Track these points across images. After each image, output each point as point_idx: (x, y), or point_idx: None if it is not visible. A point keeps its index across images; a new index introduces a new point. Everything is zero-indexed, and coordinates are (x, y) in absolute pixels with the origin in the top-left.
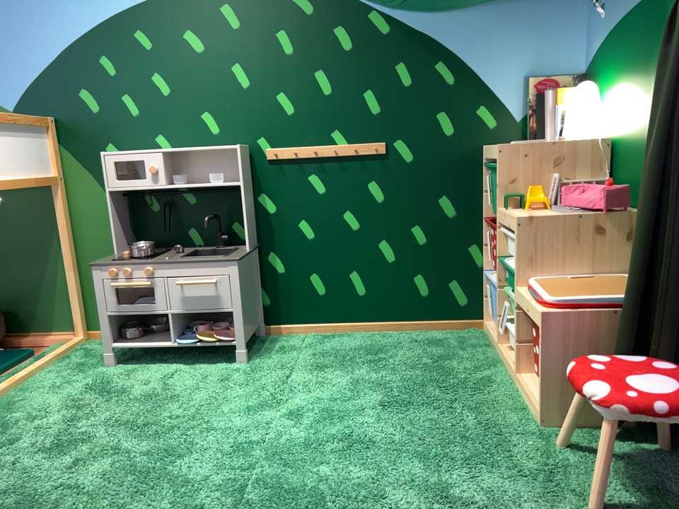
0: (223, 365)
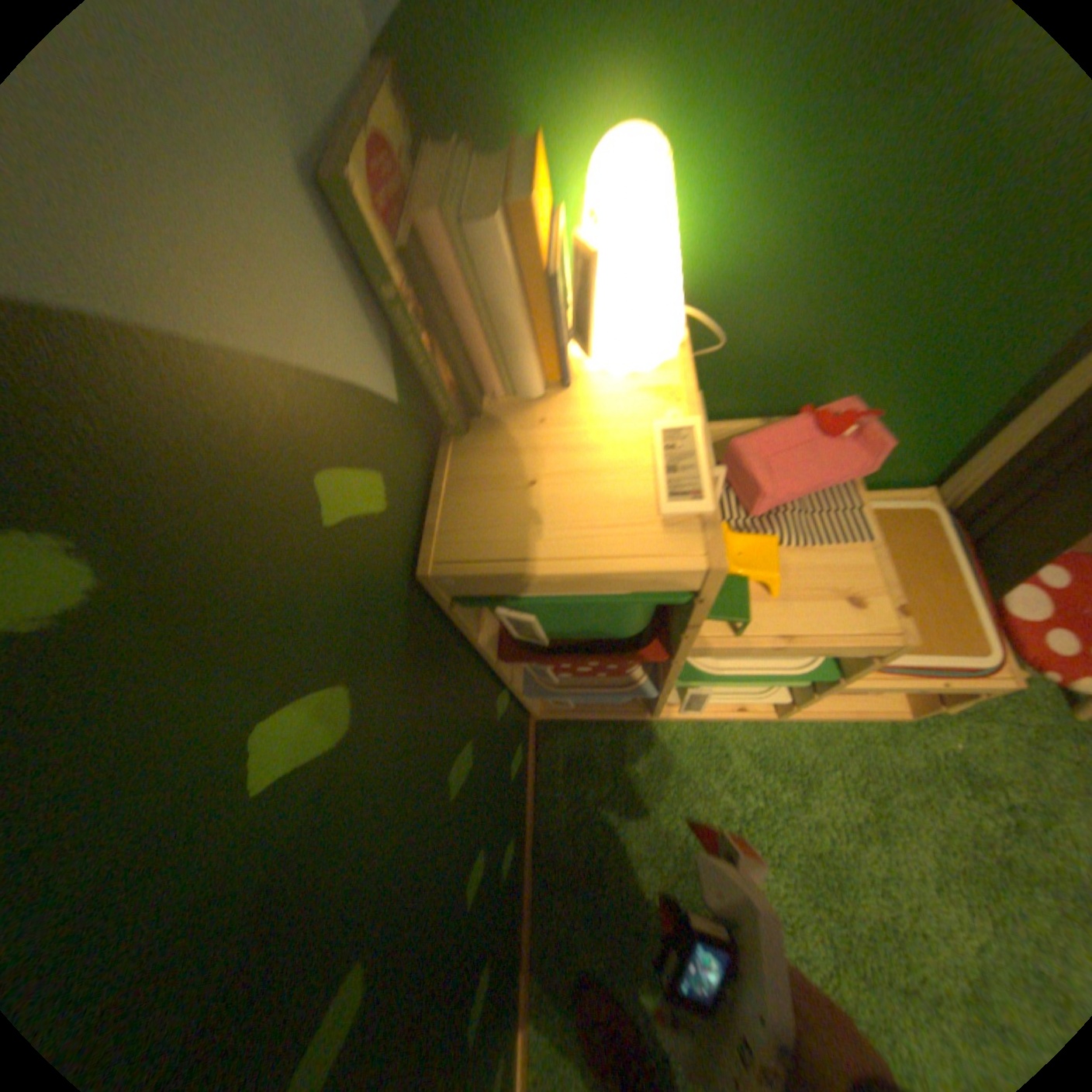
0: None
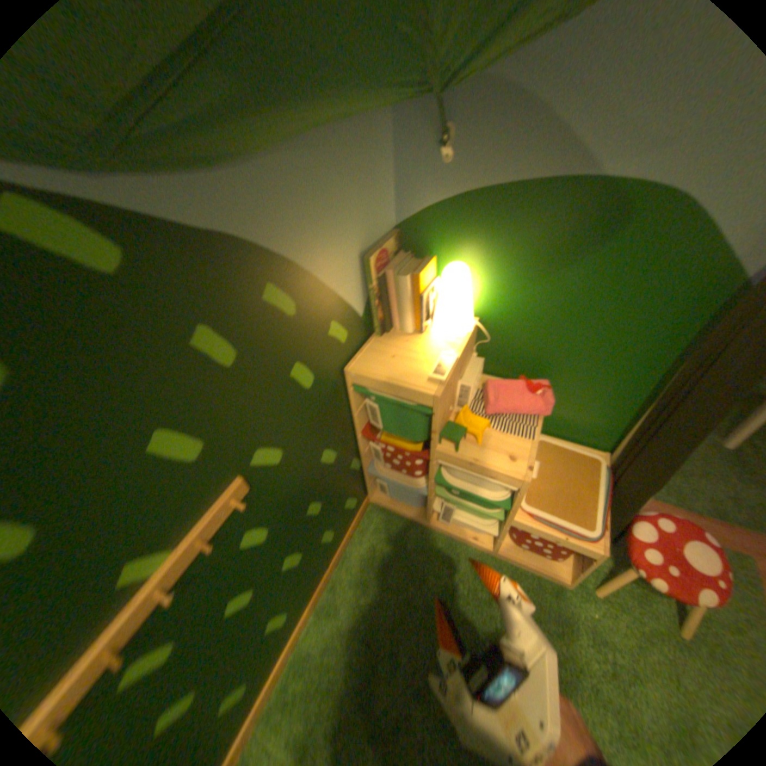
0: None
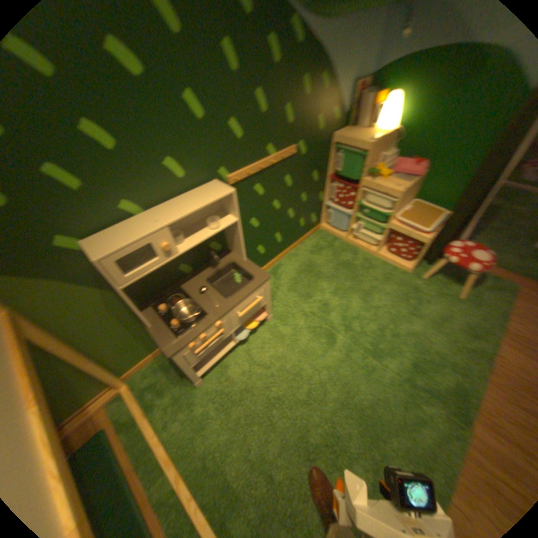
0: (261, 328)
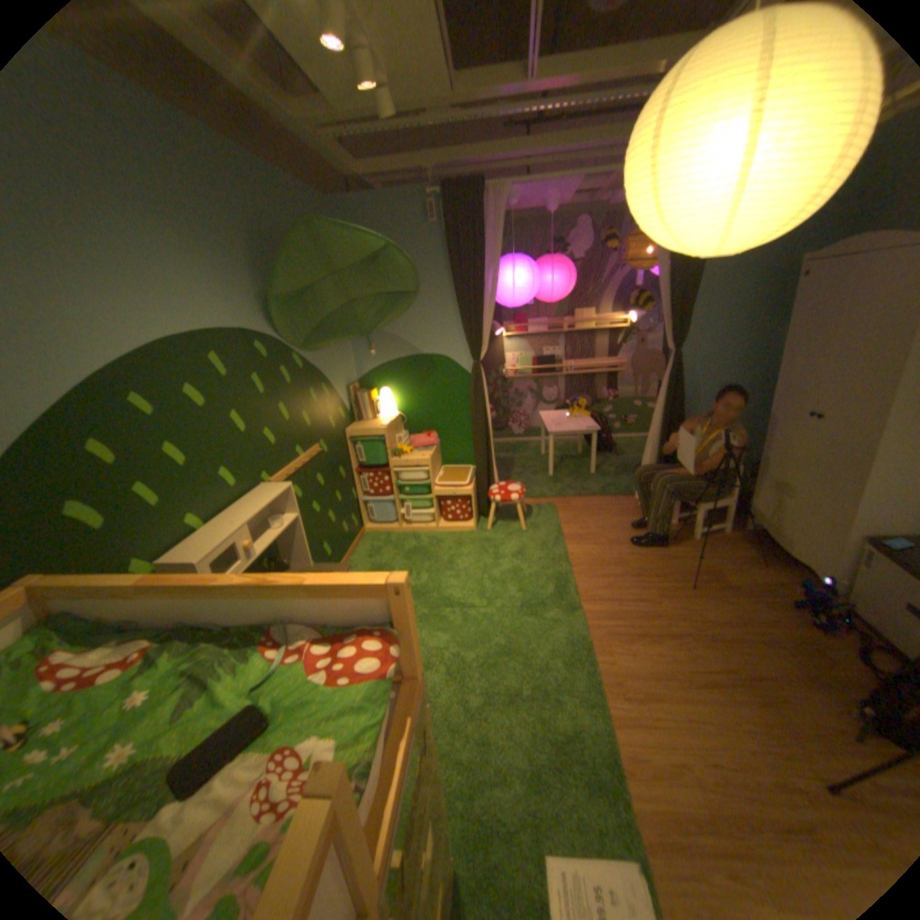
0: None
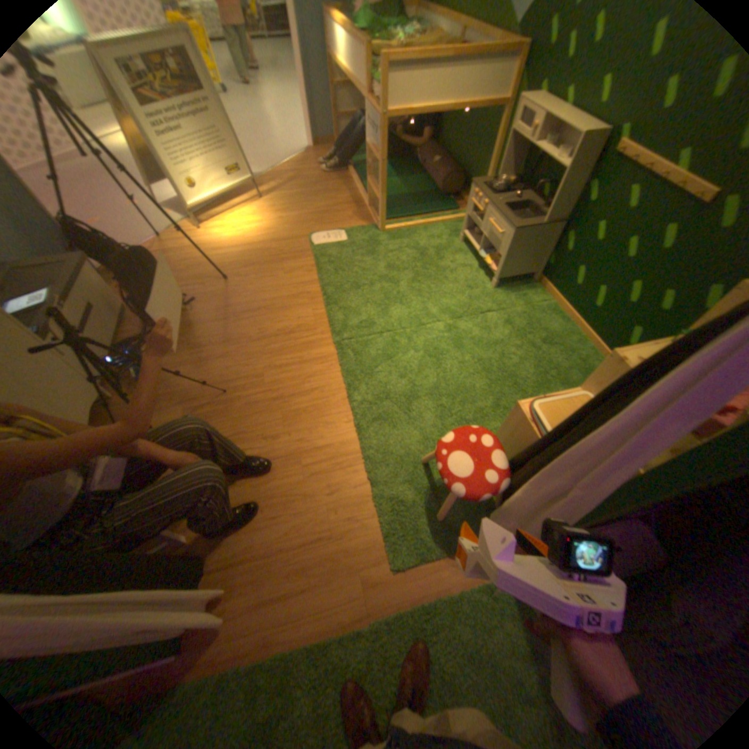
0: (486, 281)
